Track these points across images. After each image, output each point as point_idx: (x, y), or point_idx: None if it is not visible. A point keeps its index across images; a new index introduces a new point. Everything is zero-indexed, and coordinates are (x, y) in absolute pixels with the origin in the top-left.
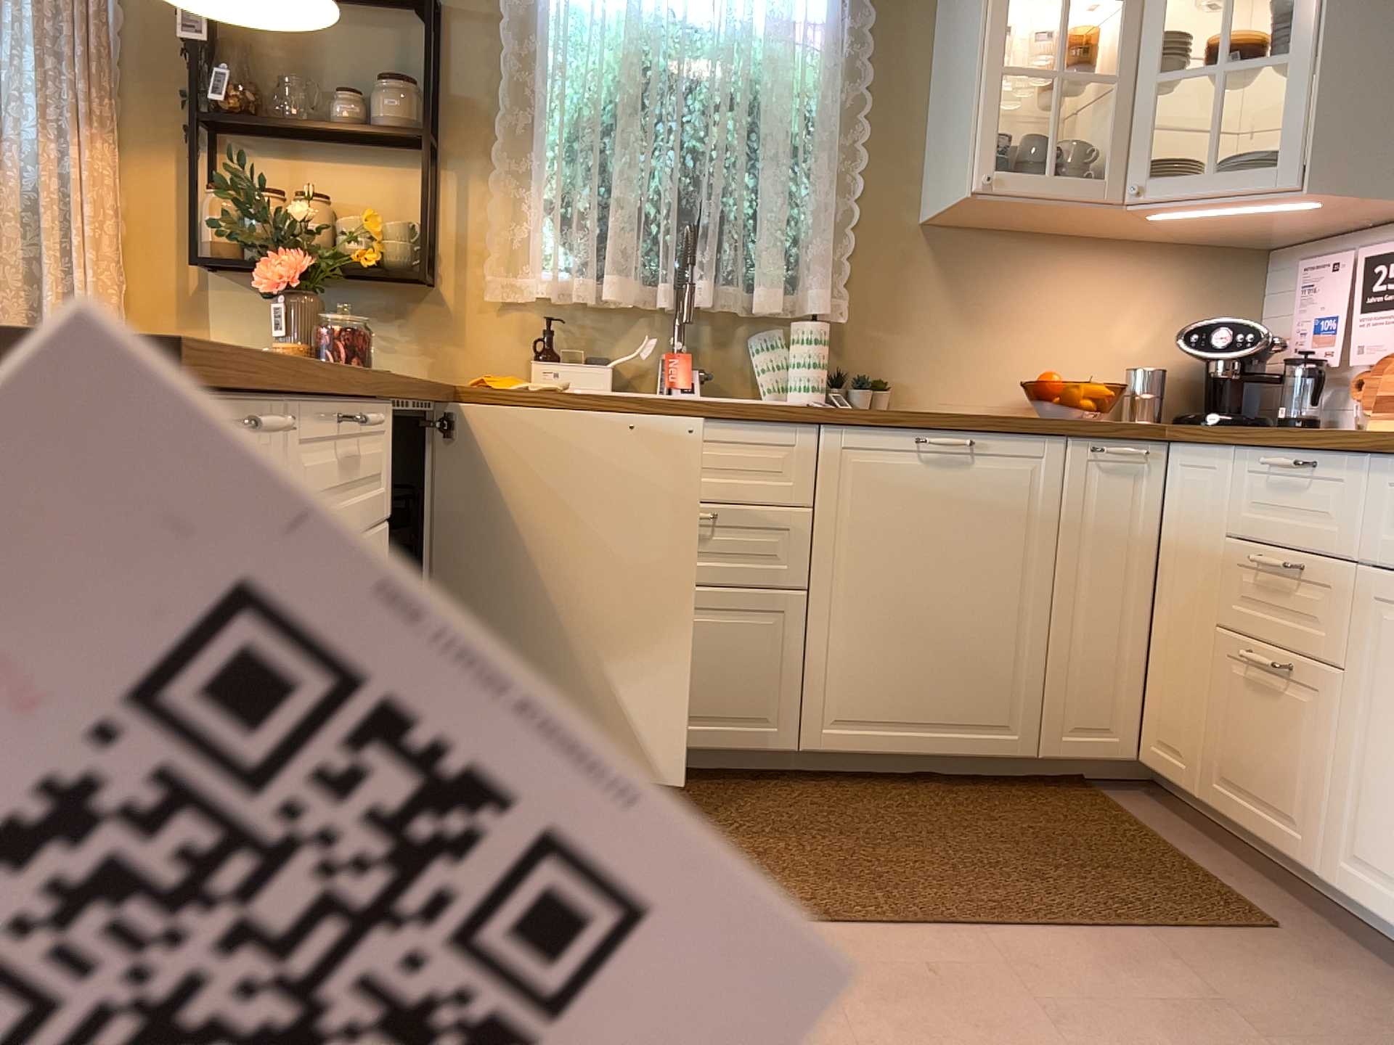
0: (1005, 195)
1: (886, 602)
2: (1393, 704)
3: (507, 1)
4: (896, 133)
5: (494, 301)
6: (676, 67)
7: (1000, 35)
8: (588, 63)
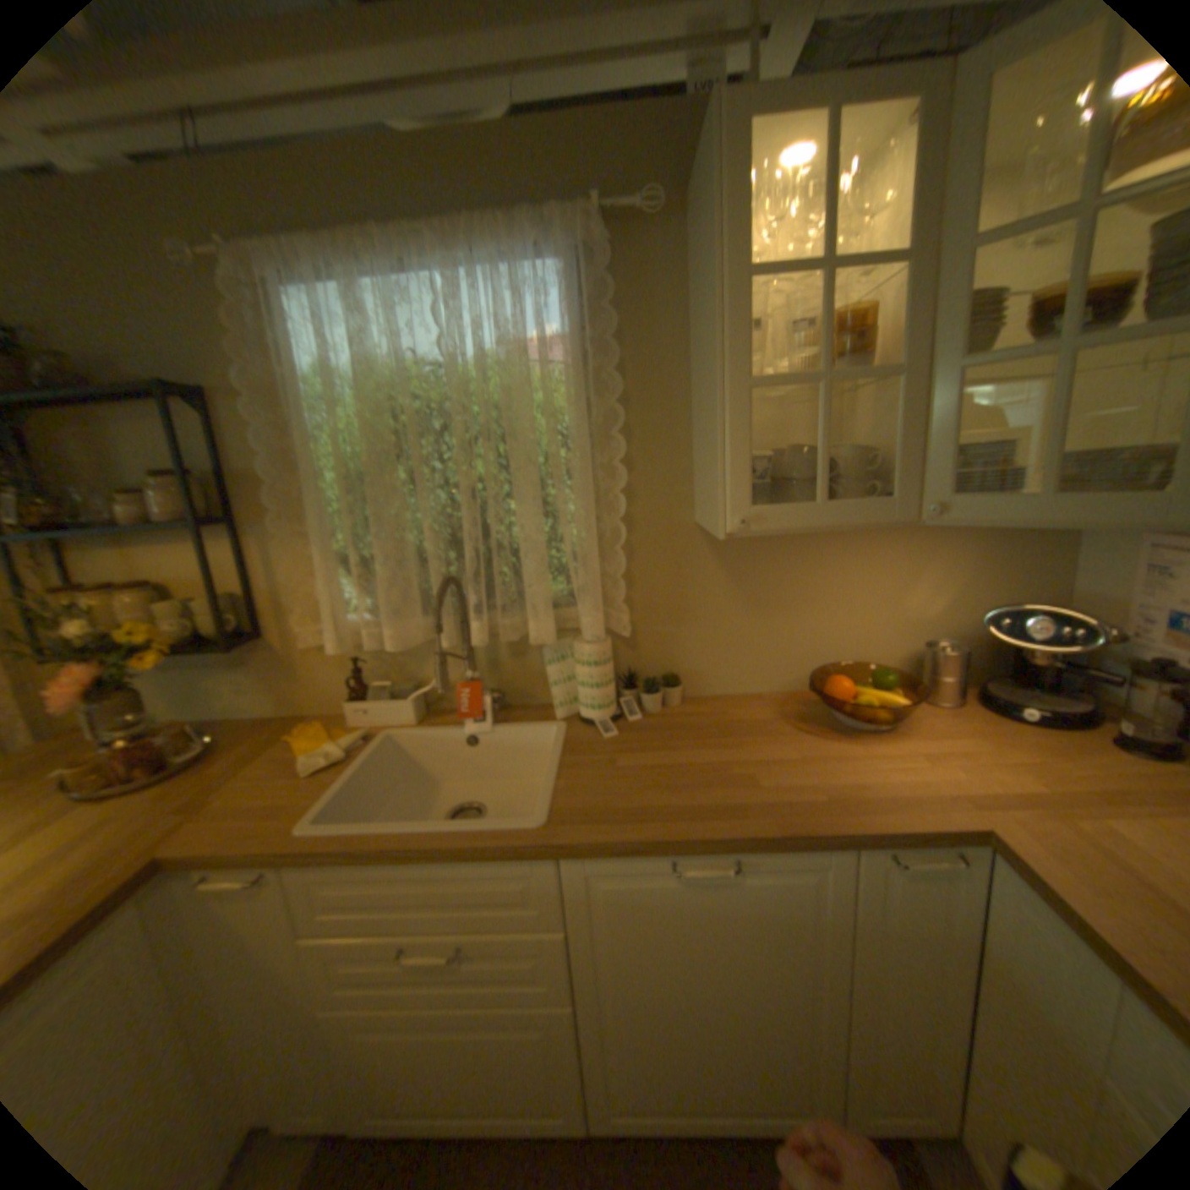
0: (768, 531)
1: (656, 1015)
2: None
3: (248, 370)
4: (659, 435)
5: (308, 645)
6: (413, 413)
7: (743, 337)
8: (329, 422)
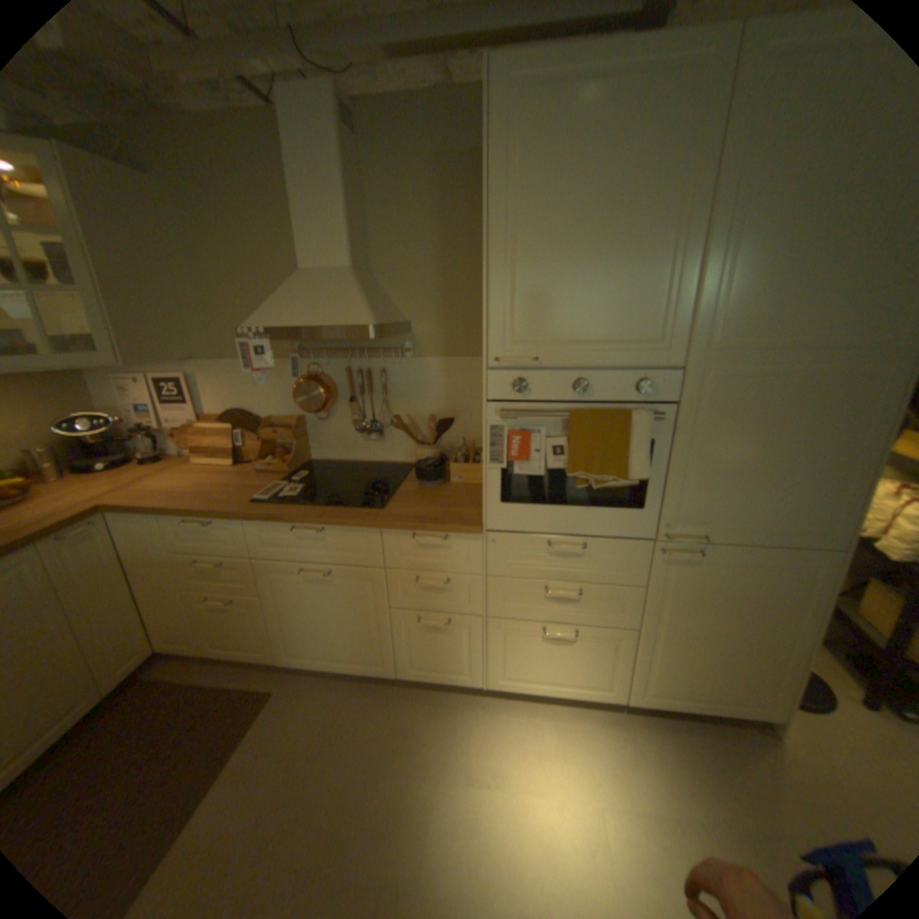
0: None
1: None
2: (285, 604)
3: None
4: None
5: None
6: None
7: None
8: None
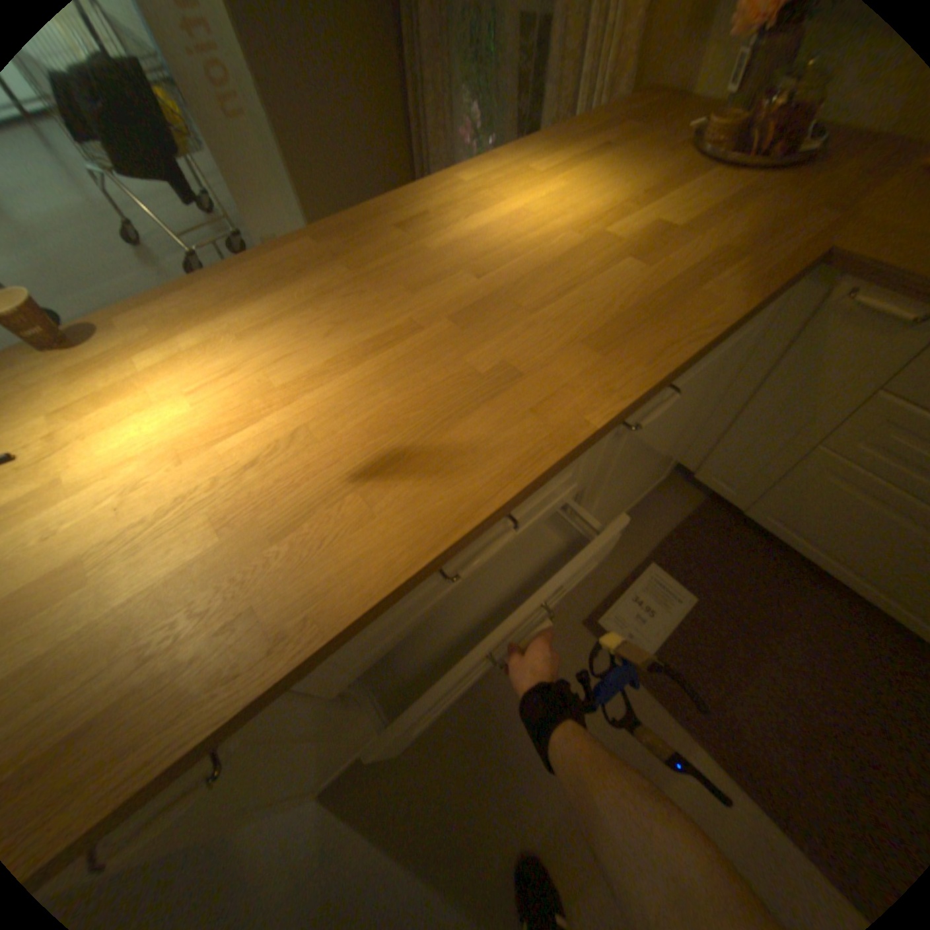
0: None
1: None
2: None
3: None
4: None
5: None
6: None
7: None
8: None
